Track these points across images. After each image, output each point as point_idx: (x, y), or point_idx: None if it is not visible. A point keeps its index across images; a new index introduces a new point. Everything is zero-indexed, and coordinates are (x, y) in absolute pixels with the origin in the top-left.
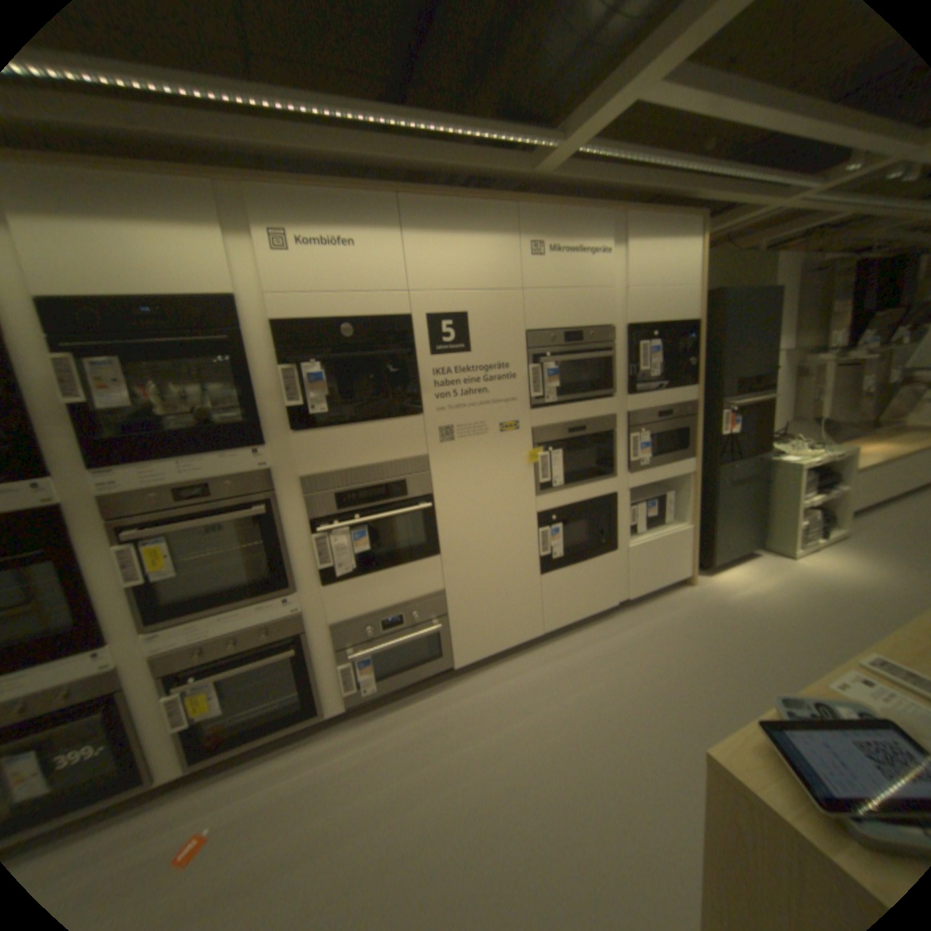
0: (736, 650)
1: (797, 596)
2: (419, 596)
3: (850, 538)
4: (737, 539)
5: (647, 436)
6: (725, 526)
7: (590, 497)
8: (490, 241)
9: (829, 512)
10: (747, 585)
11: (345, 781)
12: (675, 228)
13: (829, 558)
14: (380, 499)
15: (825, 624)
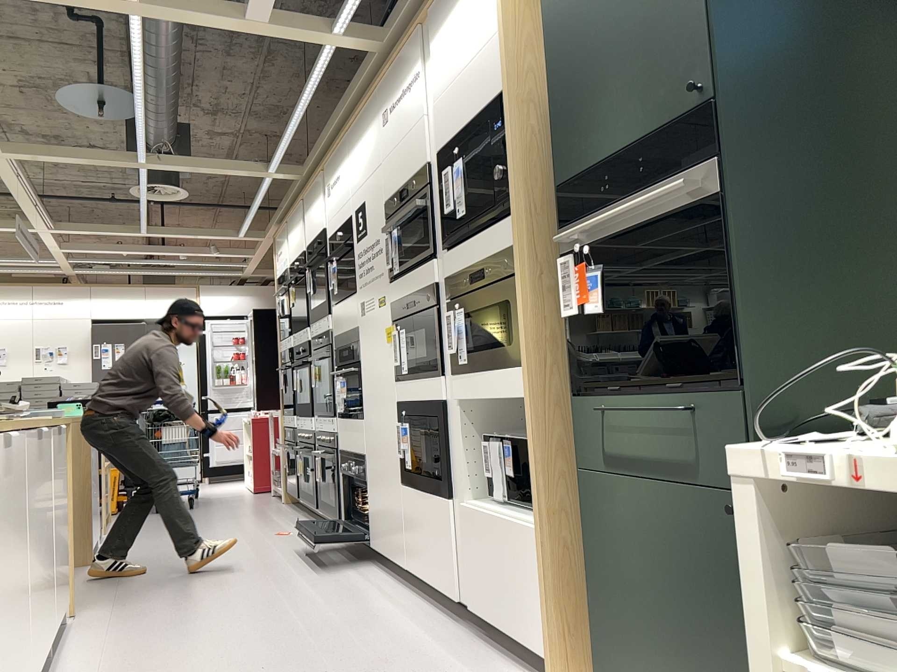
0: None
1: None
2: (357, 454)
3: None
4: (661, 666)
5: (463, 316)
6: (613, 585)
7: (426, 399)
8: (369, 133)
9: None
10: None
11: (299, 550)
12: None
13: None
14: (346, 359)
15: None
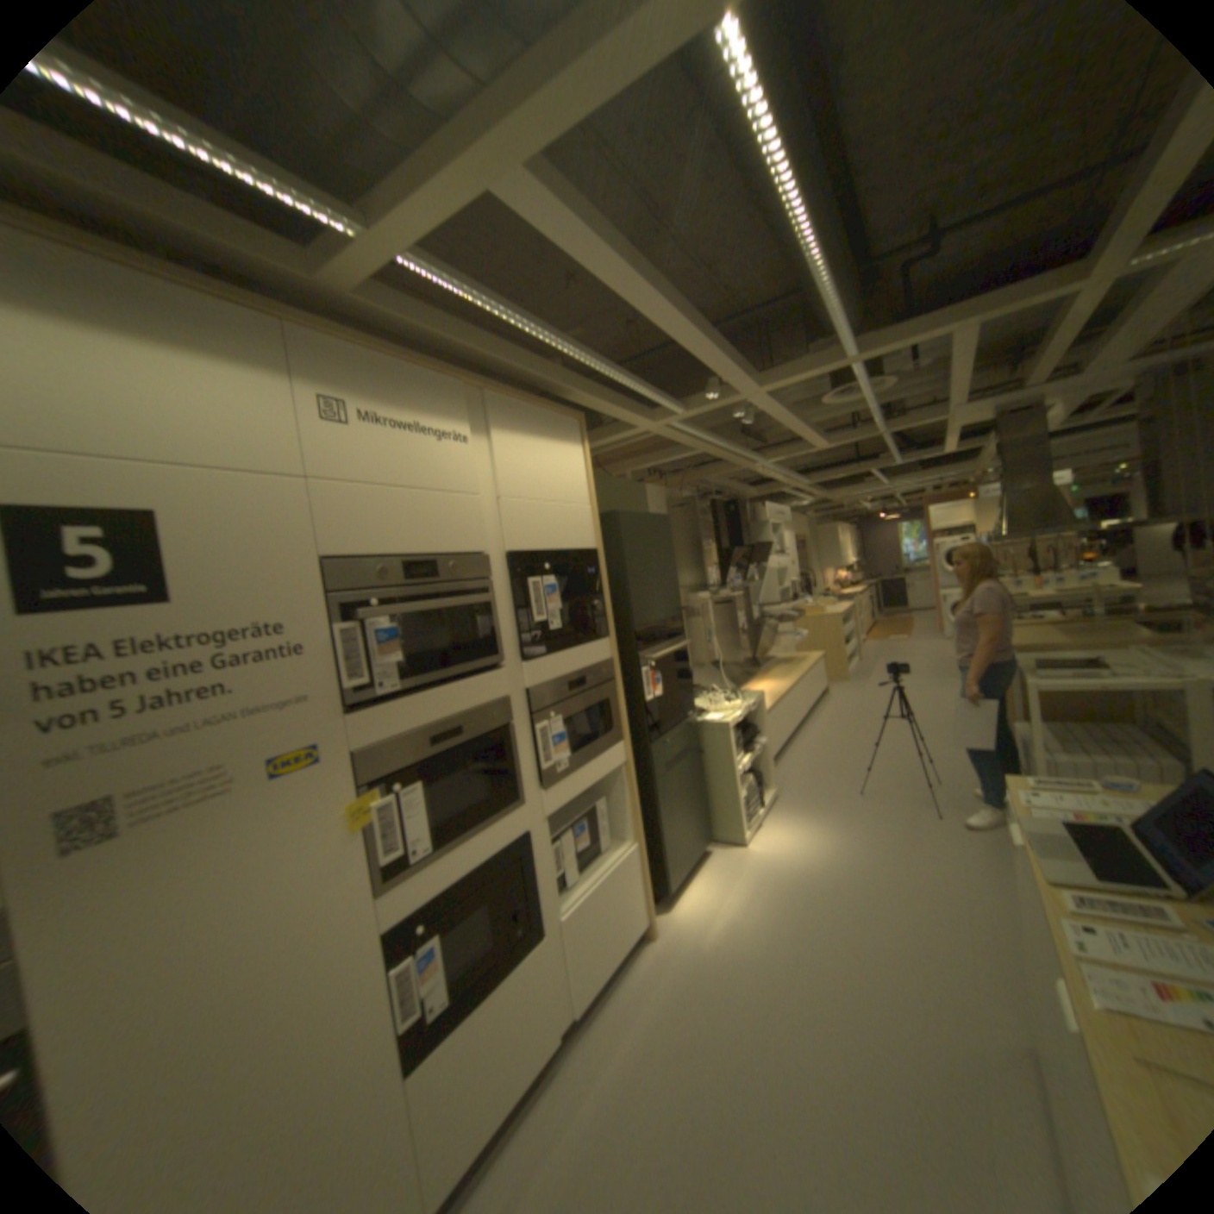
0: (748, 1052)
1: (770, 906)
2: None
3: (779, 798)
4: (686, 842)
5: (560, 724)
6: (671, 829)
7: (487, 856)
8: (222, 376)
9: (758, 773)
10: (714, 910)
11: None
12: (550, 428)
13: (774, 832)
14: None
15: (816, 942)
